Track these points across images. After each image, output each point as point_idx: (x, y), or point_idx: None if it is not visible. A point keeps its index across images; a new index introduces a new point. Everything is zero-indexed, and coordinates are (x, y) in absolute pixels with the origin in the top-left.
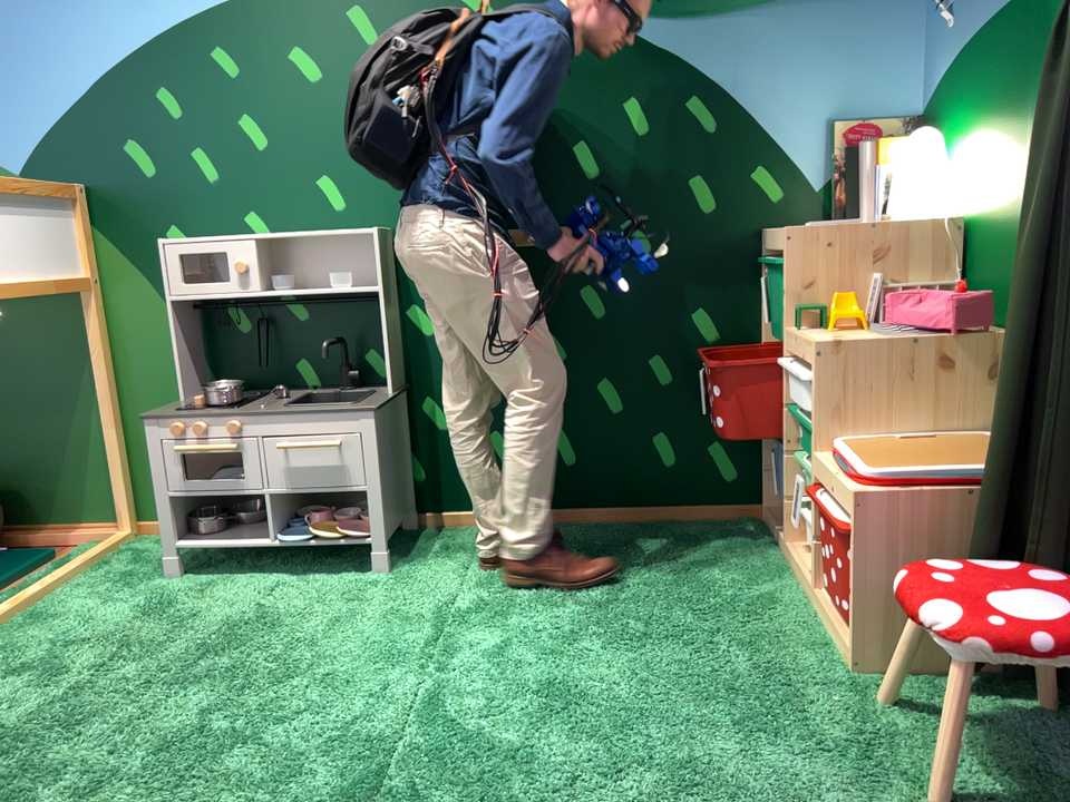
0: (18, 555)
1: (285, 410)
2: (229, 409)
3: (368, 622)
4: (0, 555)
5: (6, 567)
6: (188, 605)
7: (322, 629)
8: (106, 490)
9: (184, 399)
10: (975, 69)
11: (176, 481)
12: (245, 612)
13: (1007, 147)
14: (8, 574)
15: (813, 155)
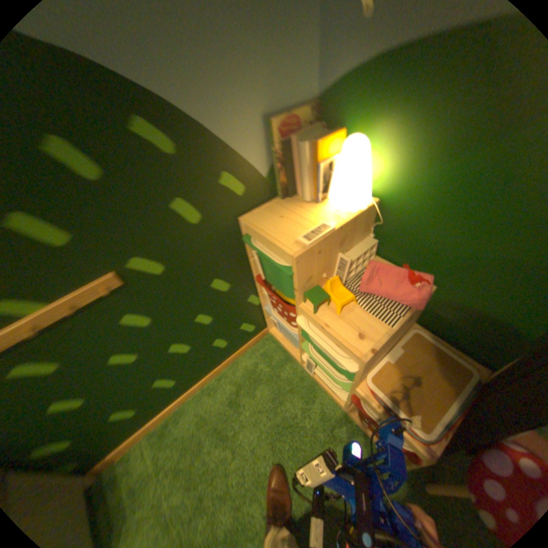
0: None
1: None
2: None
3: None
4: None
5: None
6: None
7: None
8: None
9: None
10: (412, 83)
11: None
12: None
13: (448, 173)
14: None
15: (262, 150)
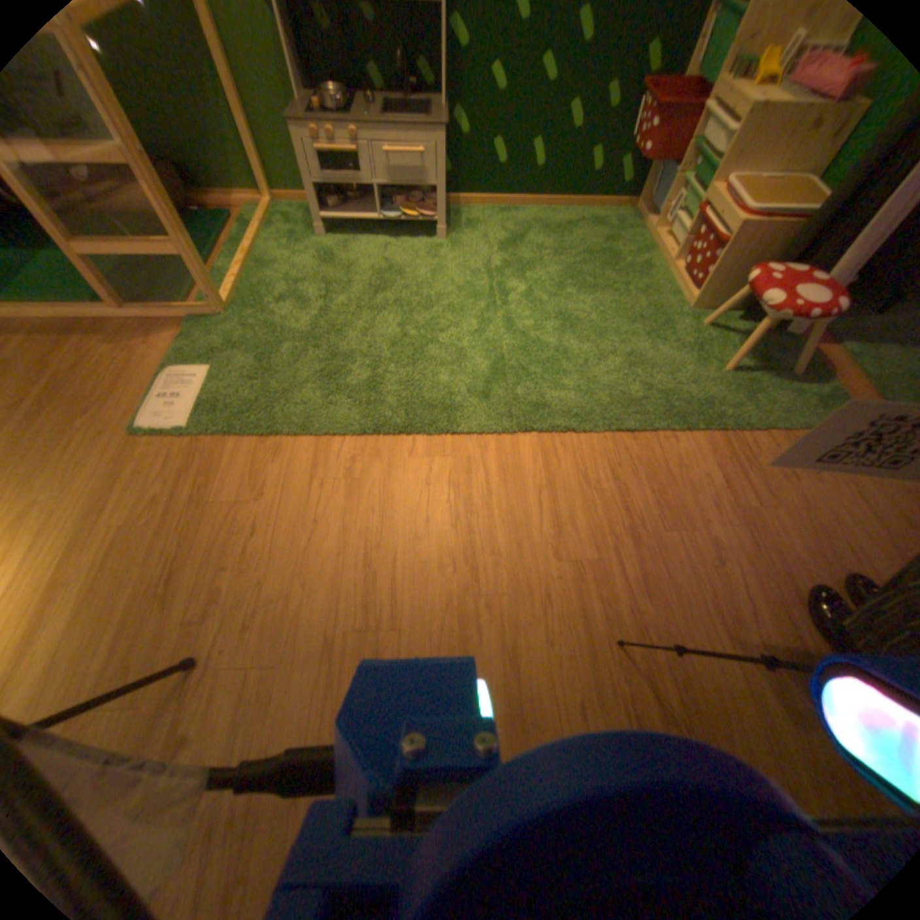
0: (201, 210)
1: (384, 118)
2: (341, 112)
3: (449, 270)
4: (189, 210)
5: (207, 222)
6: (341, 255)
7: (426, 274)
8: (241, 165)
9: (297, 96)
10: None
11: (310, 168)
12: (377, 260)
13: None
14: (213, 227)
15: None
